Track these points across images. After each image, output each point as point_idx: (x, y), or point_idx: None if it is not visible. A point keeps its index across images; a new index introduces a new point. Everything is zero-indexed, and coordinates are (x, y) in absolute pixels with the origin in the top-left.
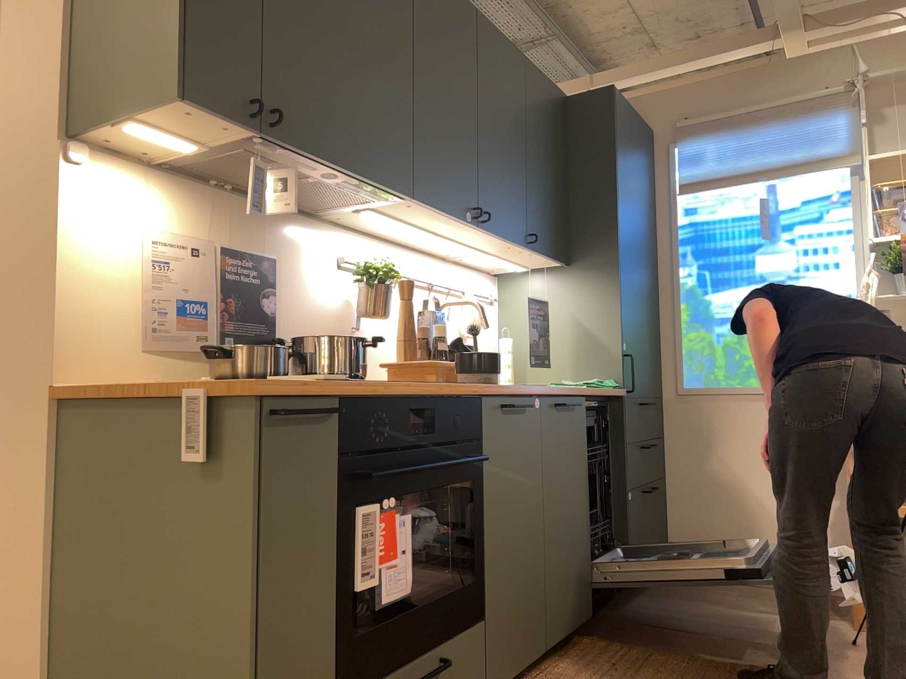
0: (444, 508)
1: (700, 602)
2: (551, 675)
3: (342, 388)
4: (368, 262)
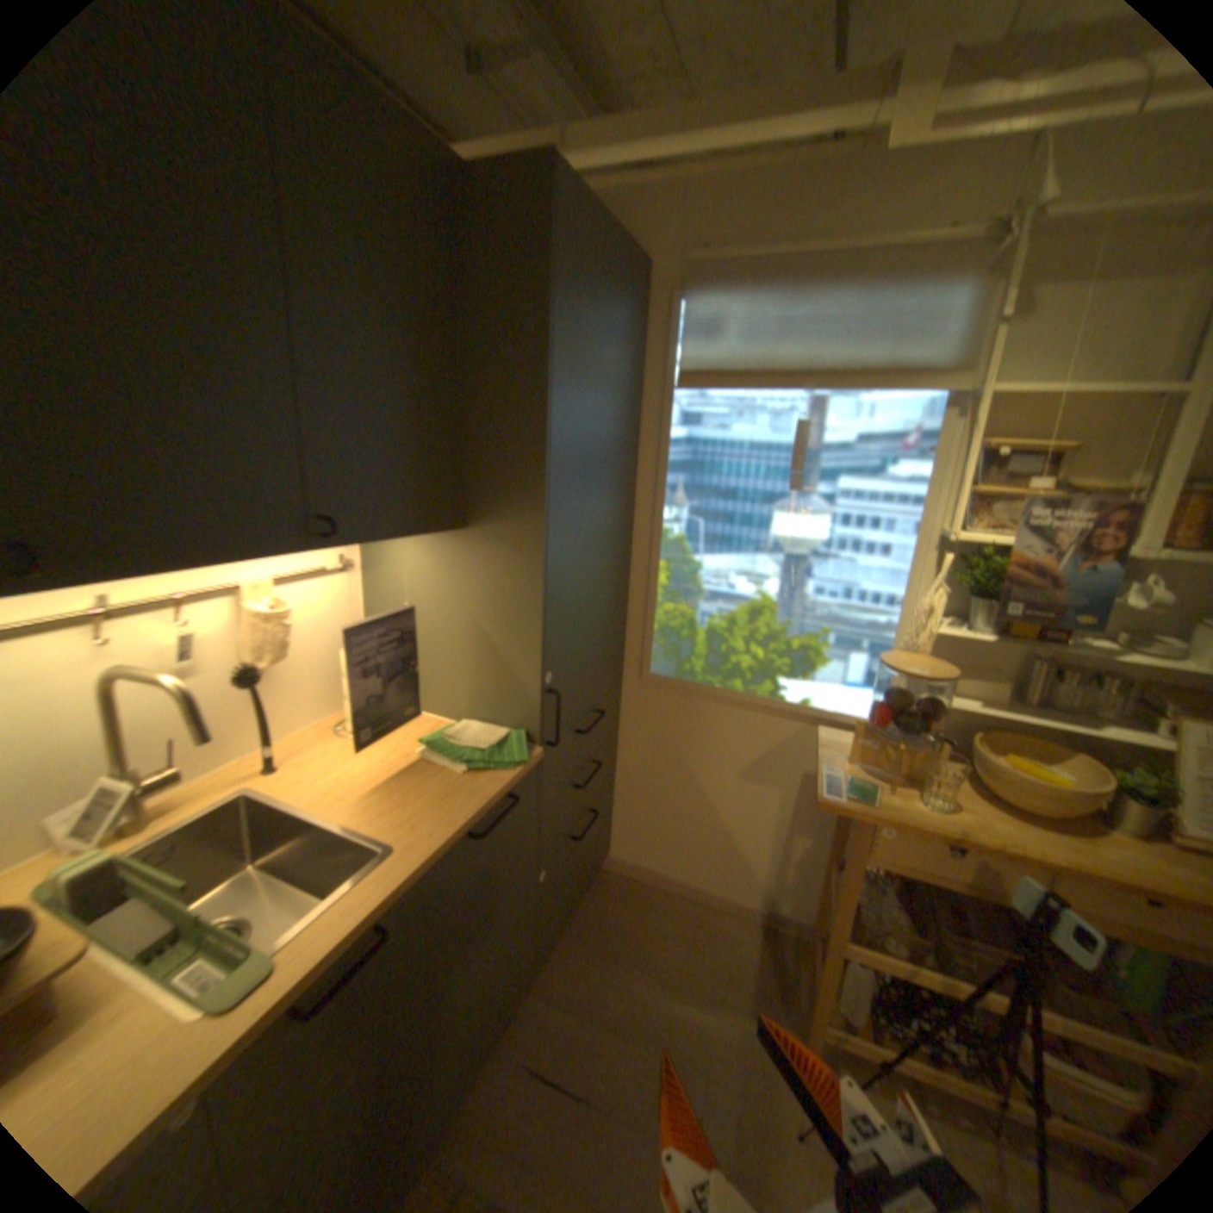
0: None
1: (626, 970)
2: None
3: None
4: None
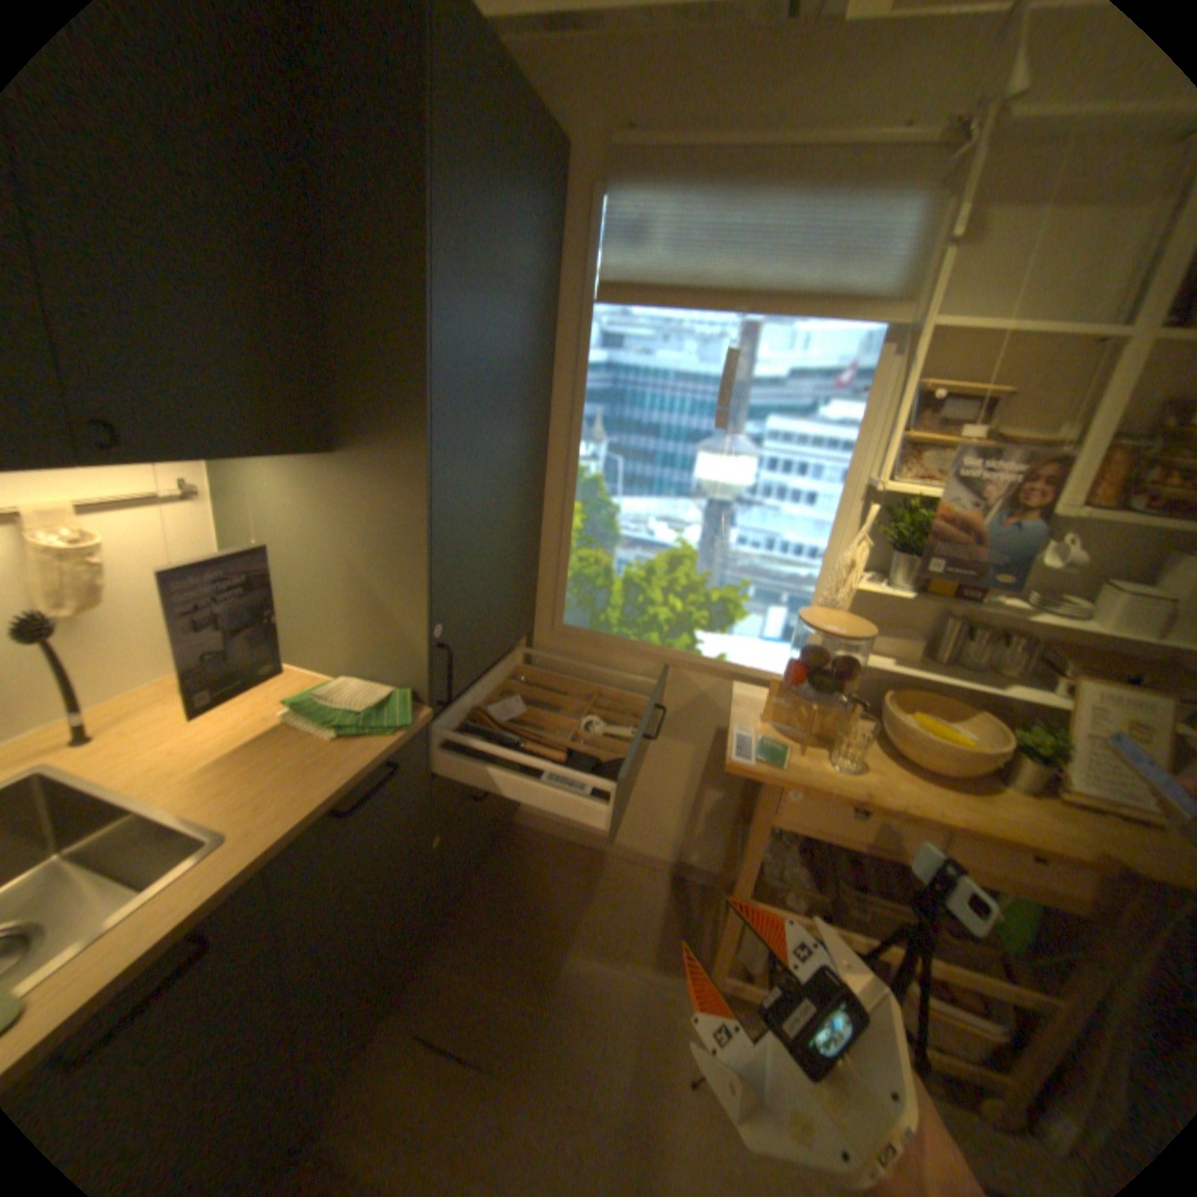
0: None
1: (531, 926)
2: None
3: None
4: None
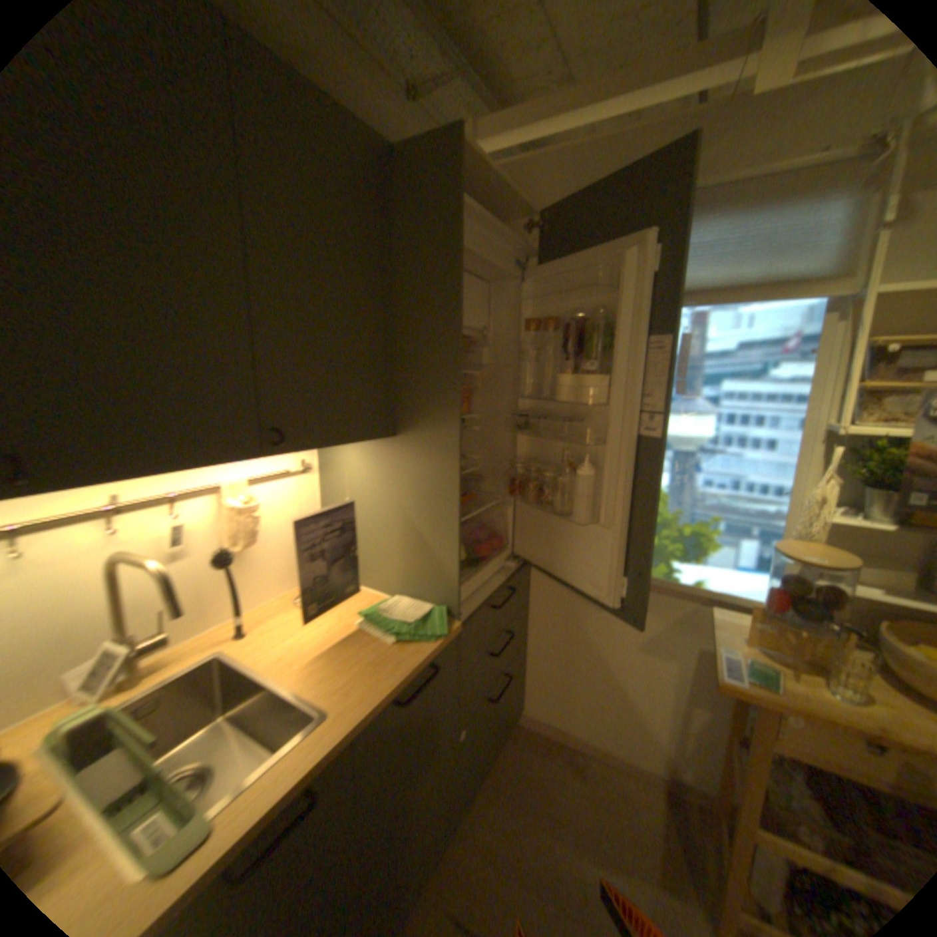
0: None
1: (539, 825)
2: None
3: None
4: None
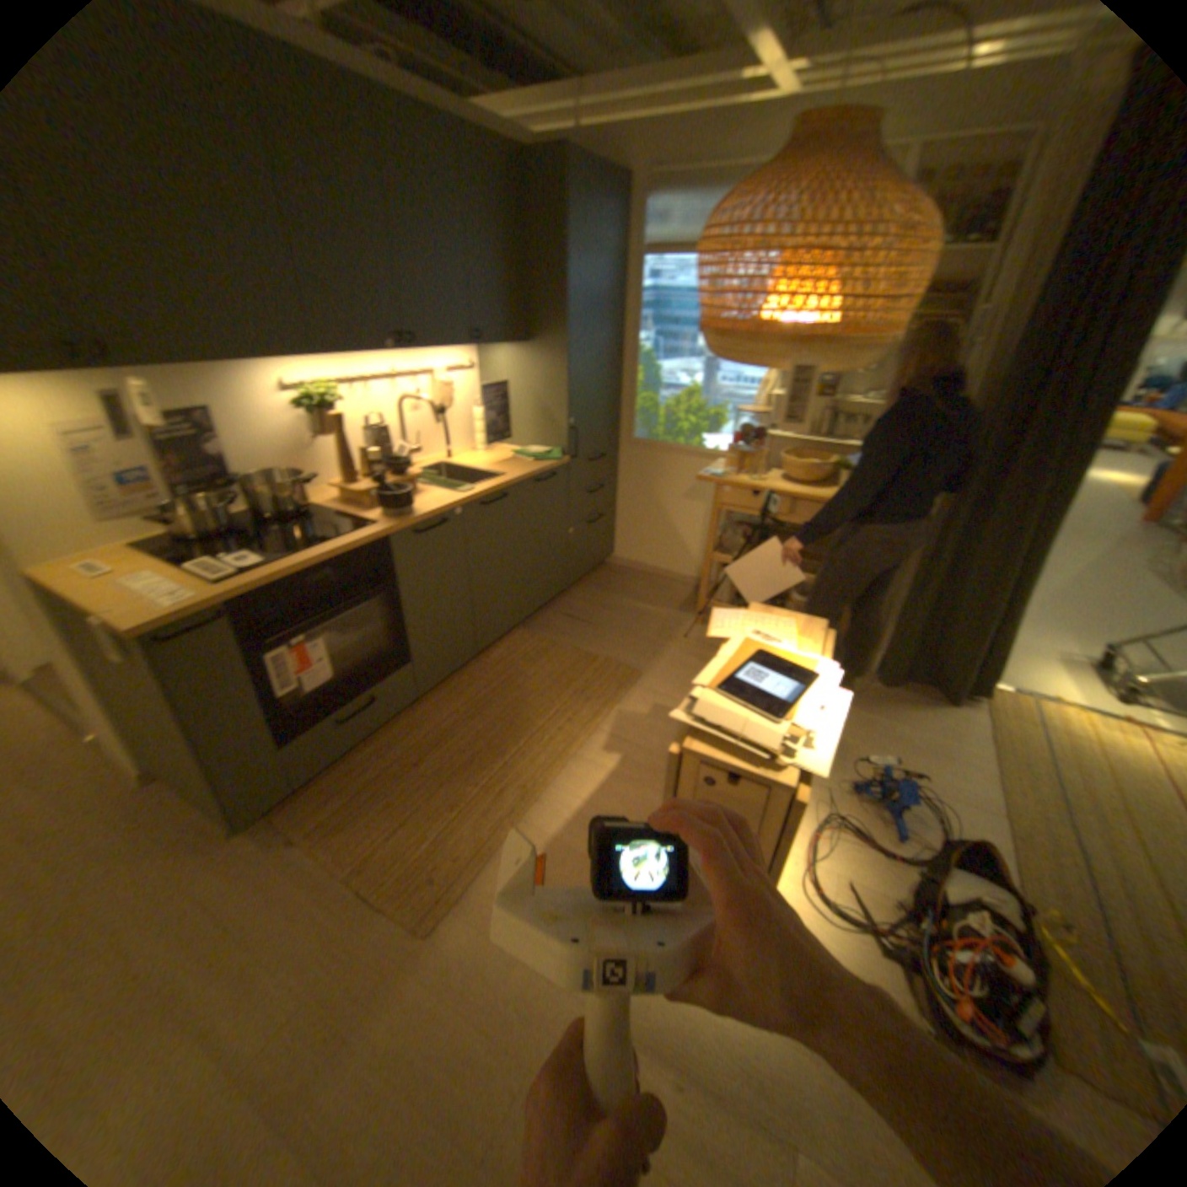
0: (374, 604)
1: (615, 594)
2: (482, 665)
3: (223, 598)
4: (308, 389)
